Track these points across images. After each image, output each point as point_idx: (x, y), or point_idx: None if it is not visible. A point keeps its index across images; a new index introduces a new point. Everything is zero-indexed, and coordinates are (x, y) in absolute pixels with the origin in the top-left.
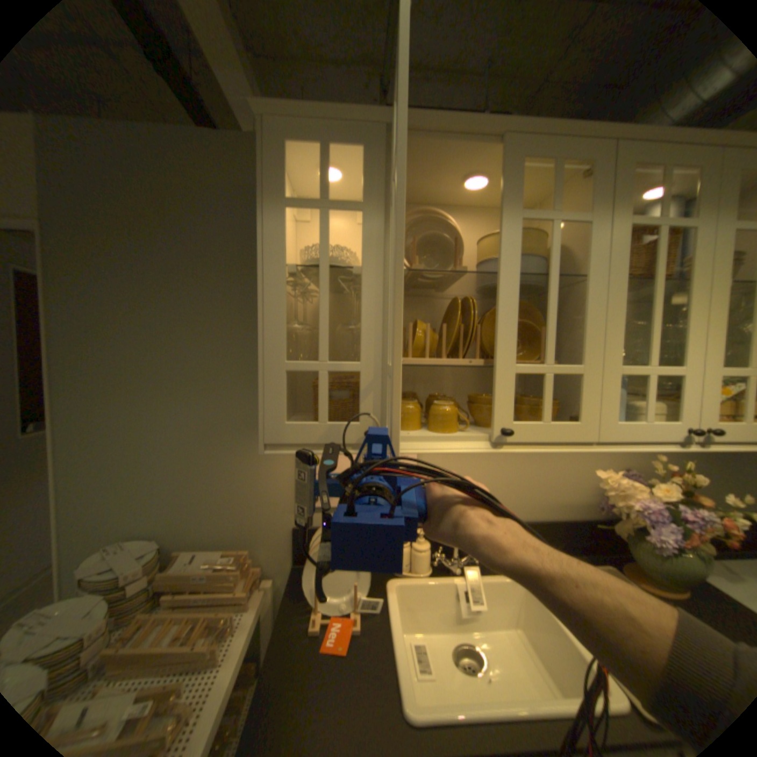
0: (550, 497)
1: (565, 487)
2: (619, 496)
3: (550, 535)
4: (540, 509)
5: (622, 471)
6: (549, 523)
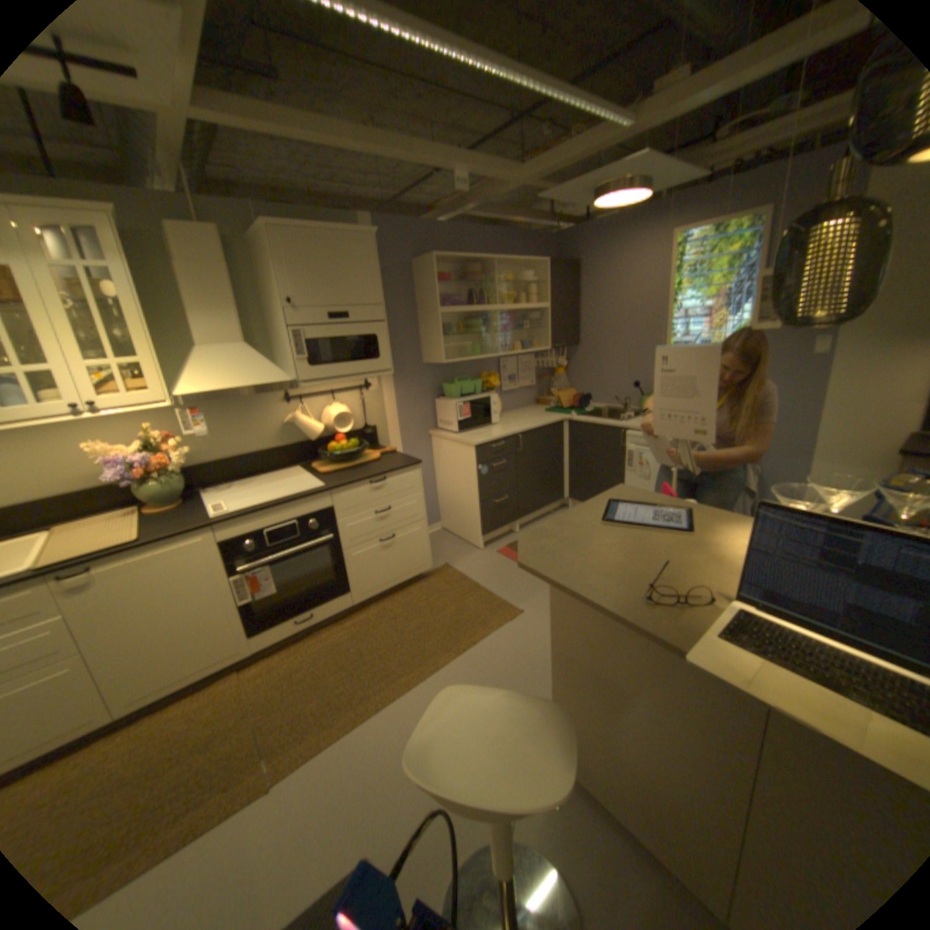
0: (72, 473)
1: (85, 463)
2: (102, 459)
3: (83, 501)
4: (67, 484)
5: (122, 441)
6: (80, 492)
